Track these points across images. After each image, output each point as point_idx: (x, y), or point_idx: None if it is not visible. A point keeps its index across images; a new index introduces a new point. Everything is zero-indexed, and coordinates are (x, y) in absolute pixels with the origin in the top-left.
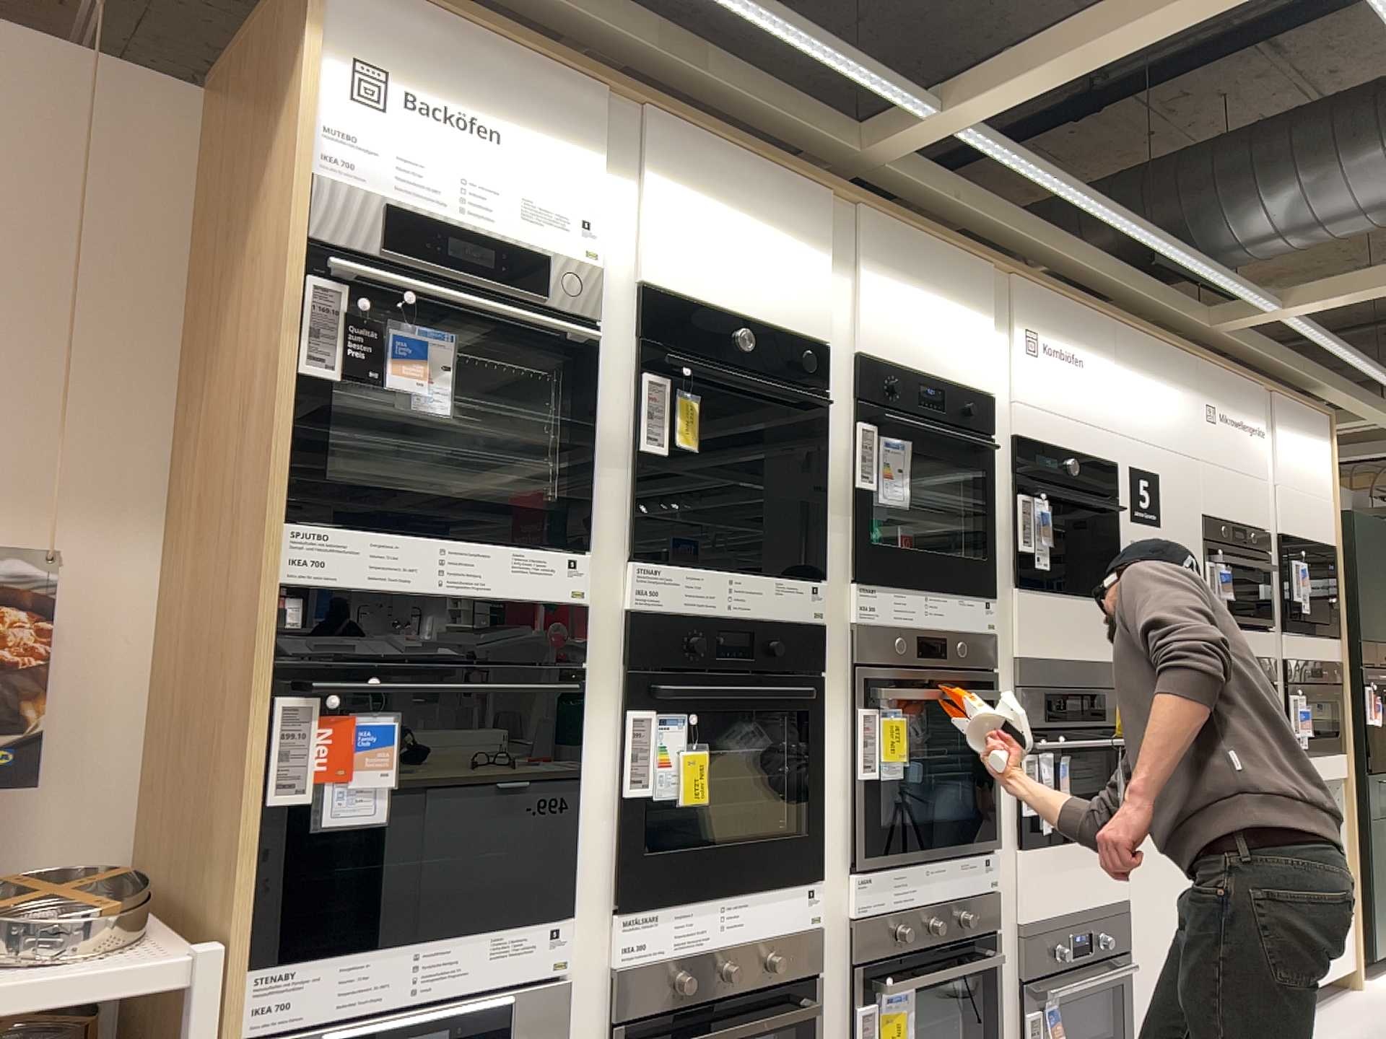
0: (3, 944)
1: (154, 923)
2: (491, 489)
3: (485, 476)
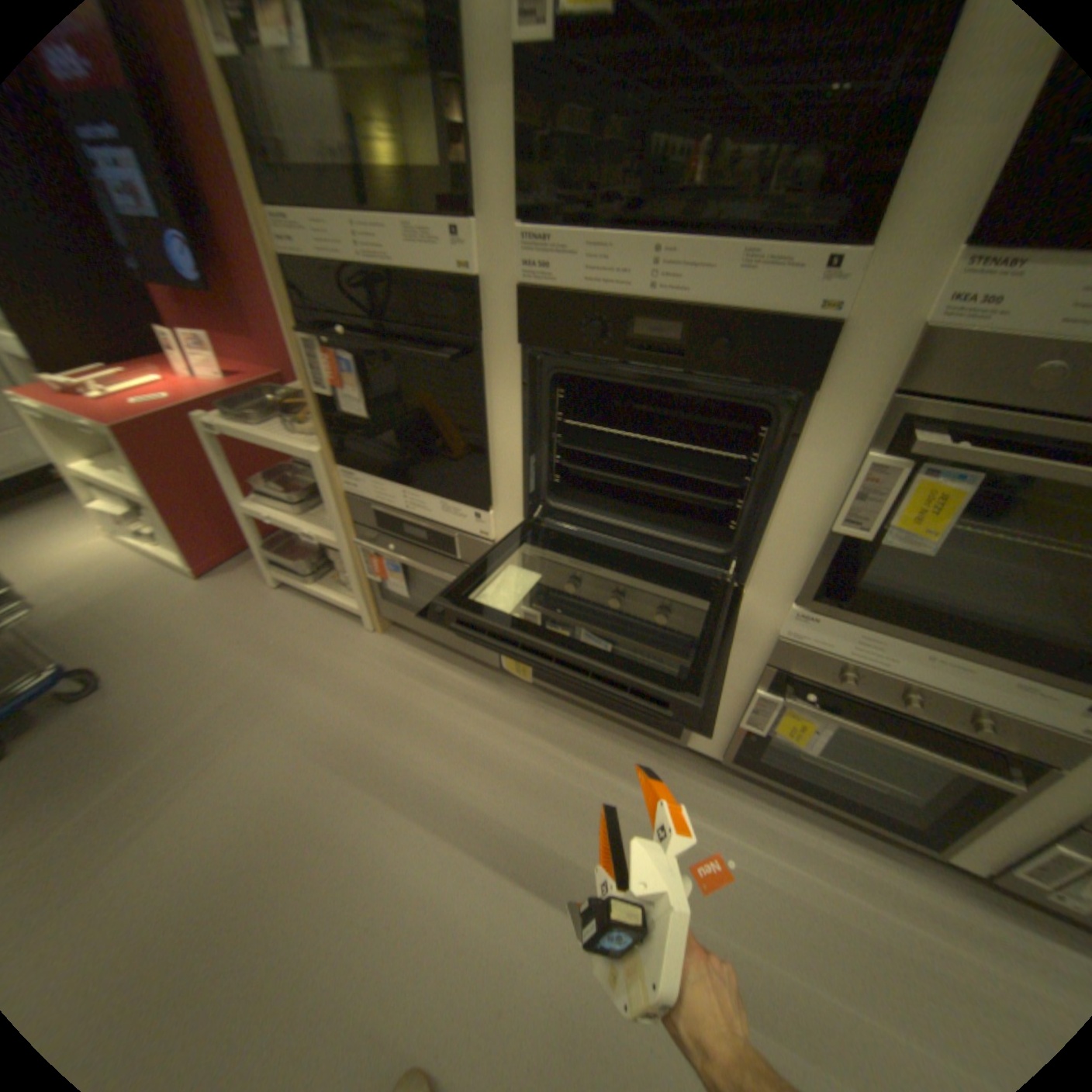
0: (287, 423)
1: (311, 435)
2: (396, 146)
3: (383, 130)
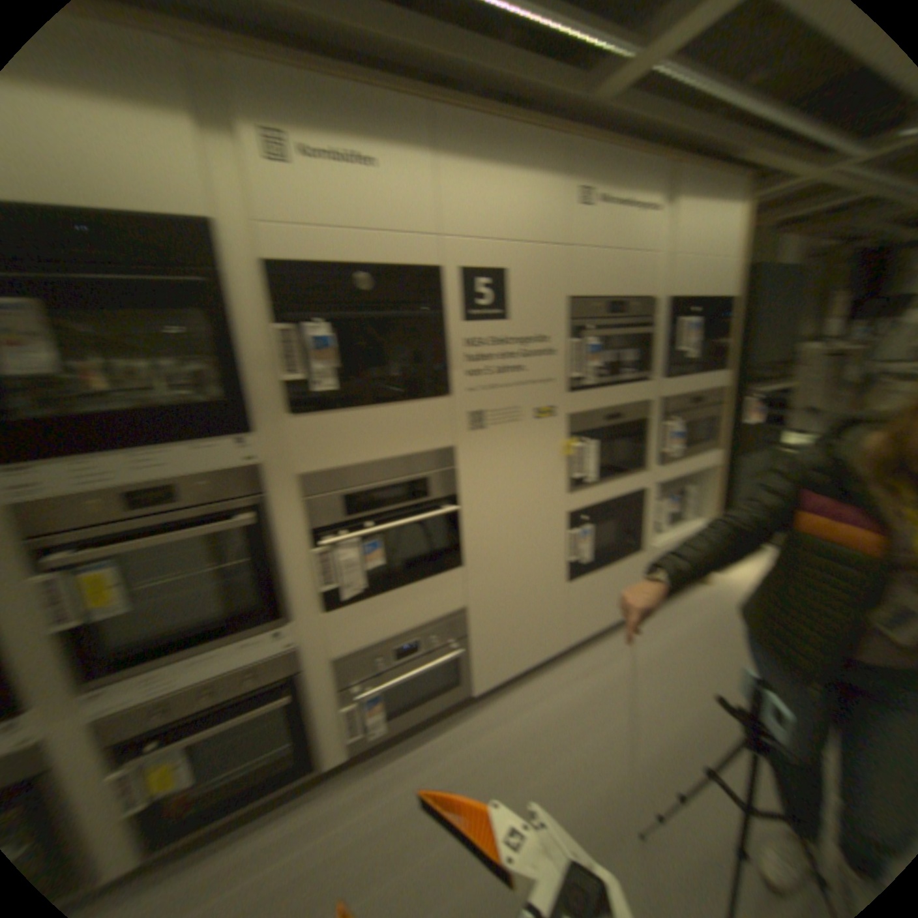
0: None
1: None
2: None
3: None
